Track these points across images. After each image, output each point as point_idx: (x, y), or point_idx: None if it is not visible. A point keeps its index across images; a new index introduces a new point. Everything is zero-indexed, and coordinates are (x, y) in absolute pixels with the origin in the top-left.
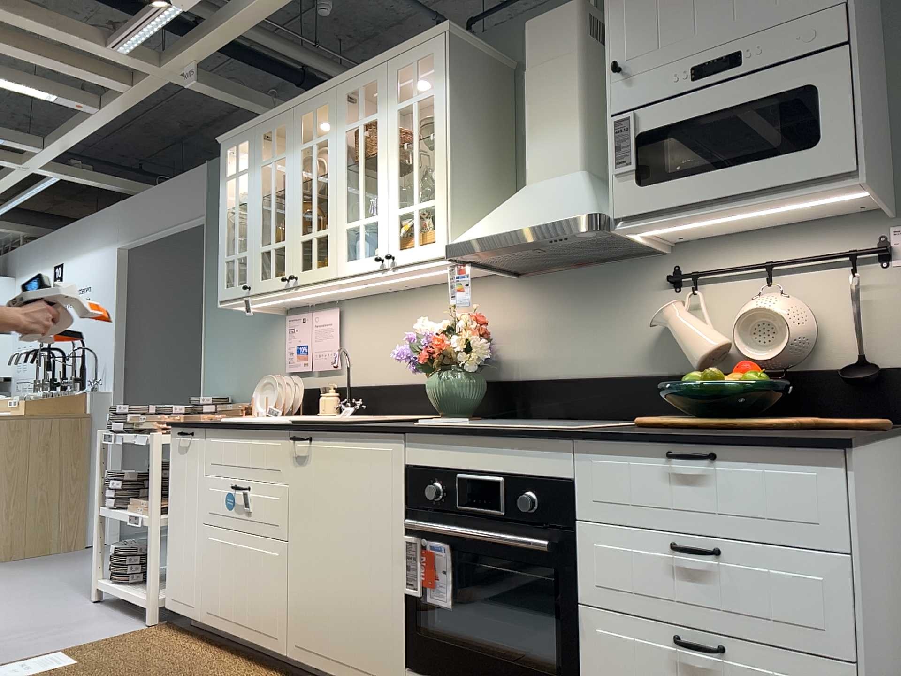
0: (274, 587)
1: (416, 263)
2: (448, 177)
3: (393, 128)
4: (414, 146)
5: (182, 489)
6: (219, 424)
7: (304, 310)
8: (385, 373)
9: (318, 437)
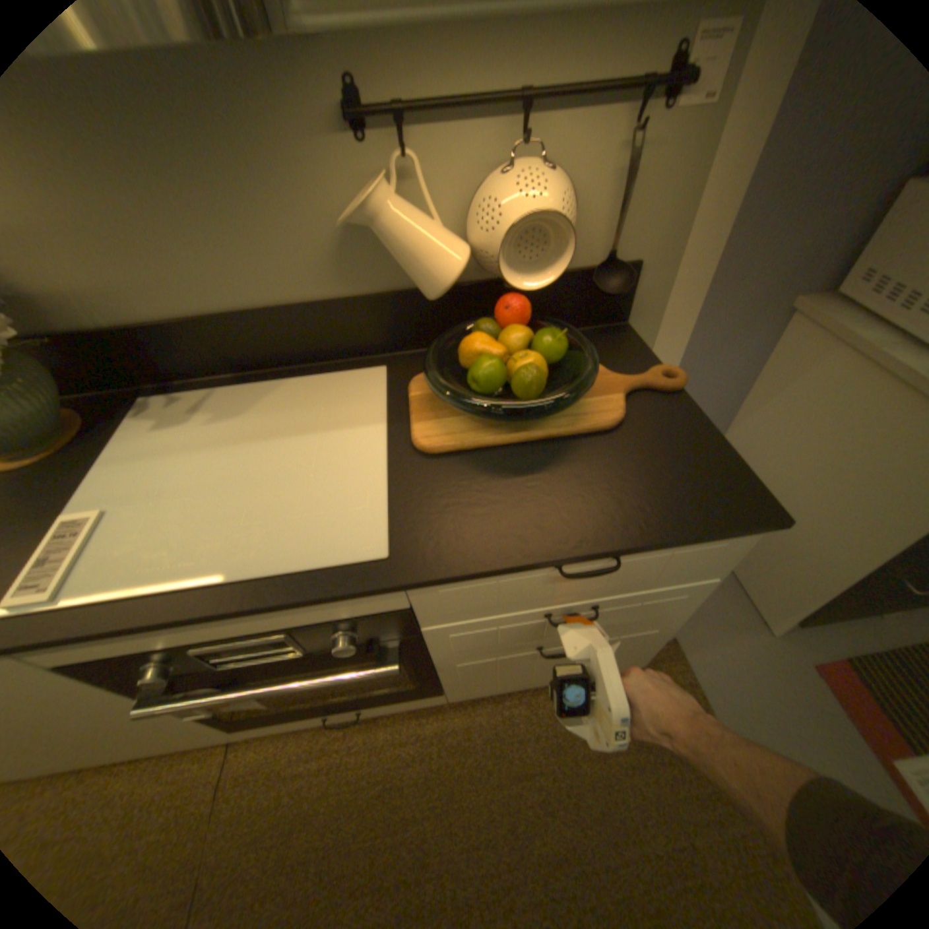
0: None
1: None
2: None
3: None
4: None
5: None
6: None
7: None
8: None
9: None
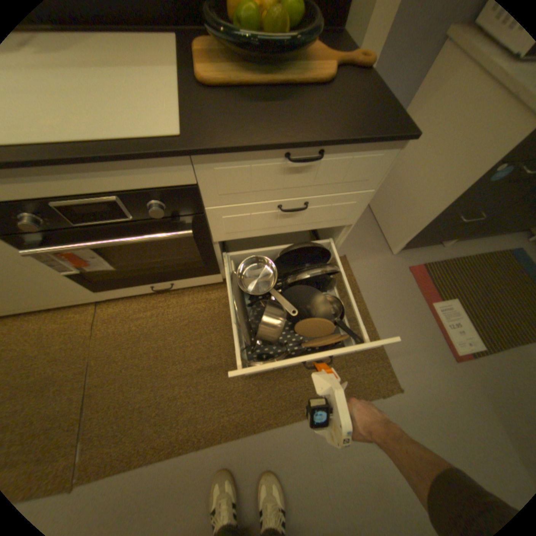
0: None
1: None
2: None
3: None
4: None
5: None
6: None
7: None
8: None
9: None
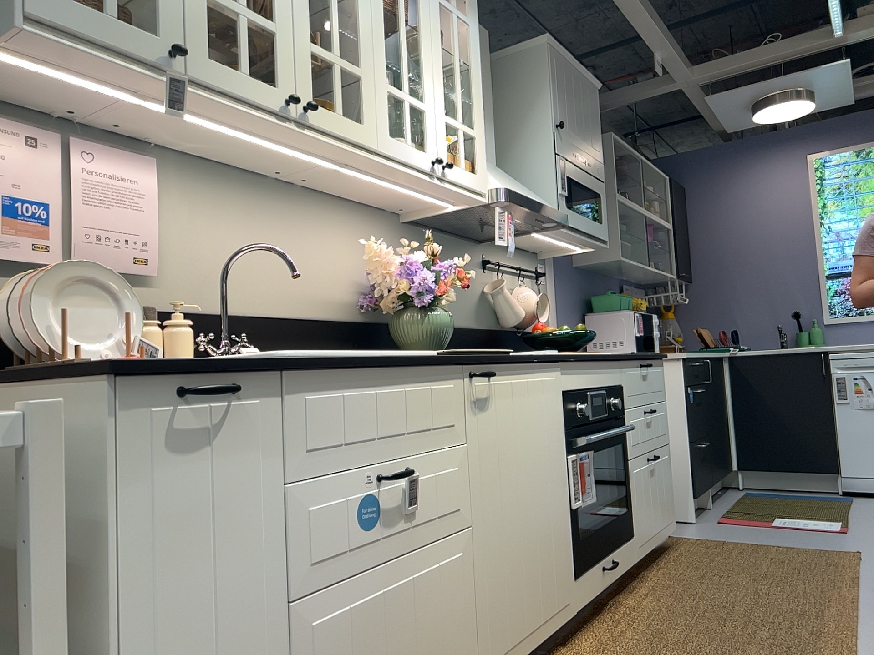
0: (460, 608)
1: (459, 186)
2: (483, 118)
3: (436, 18)
4: (457, 61)
5: (191, 555)
6: (339, 361)
7: (24, 120)
8: (251, 298)
9: (498, 372)
